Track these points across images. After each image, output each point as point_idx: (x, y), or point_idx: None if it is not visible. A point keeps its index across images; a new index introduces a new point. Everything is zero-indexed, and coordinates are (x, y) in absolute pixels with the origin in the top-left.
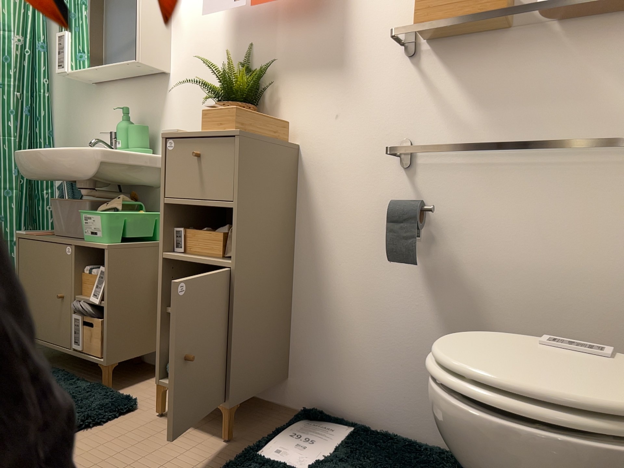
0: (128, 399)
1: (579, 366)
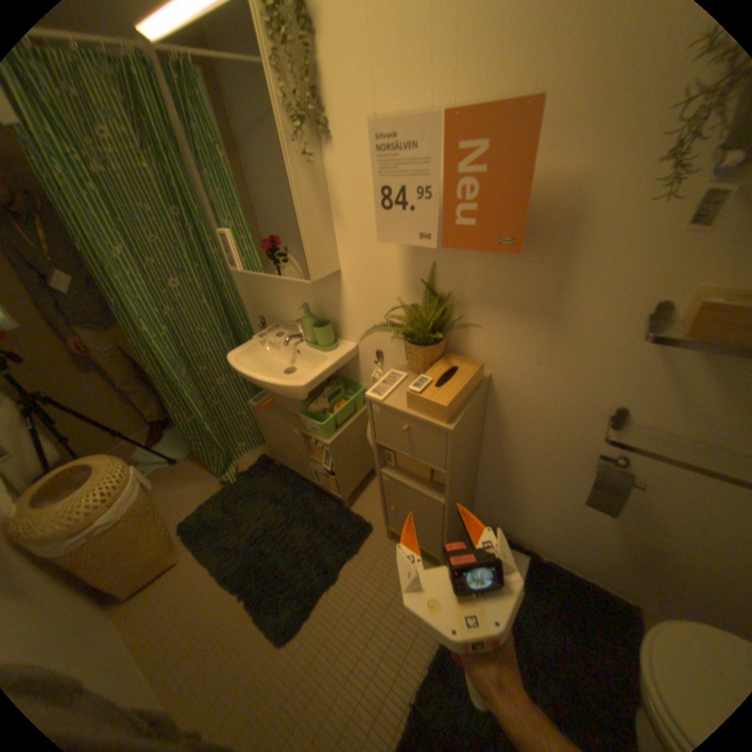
0: (367, 527)
1: None
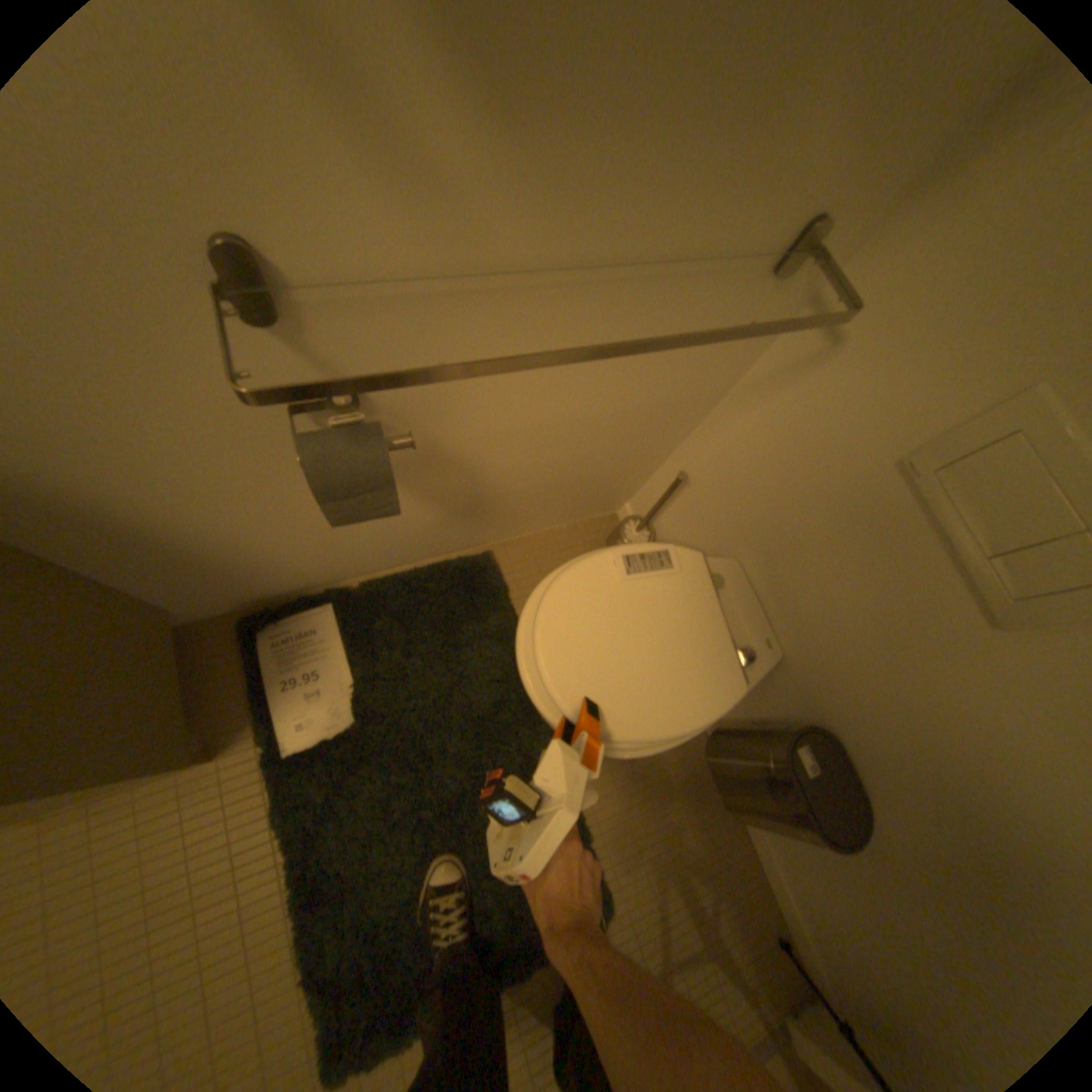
0: None
1: (669, 627)
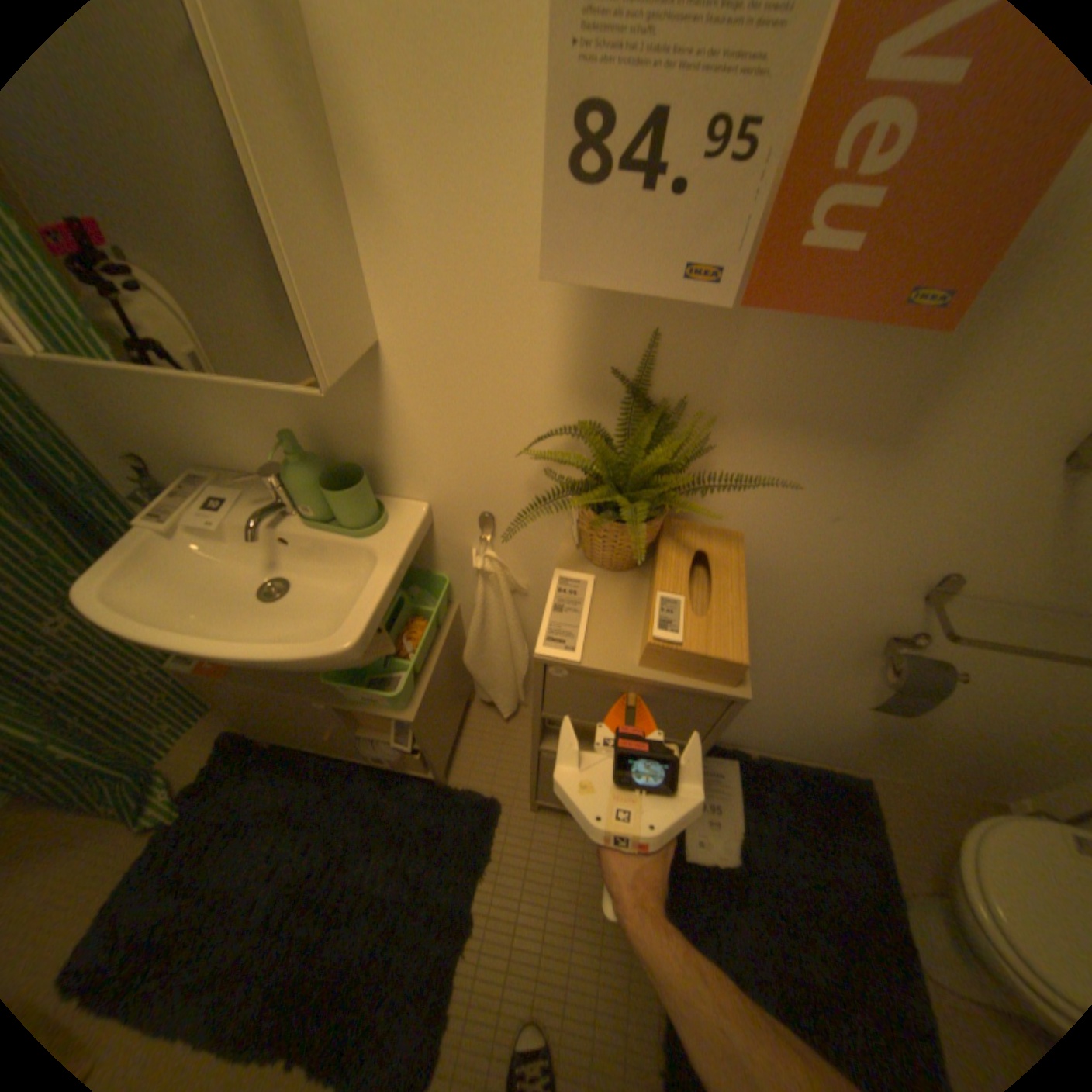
0: (492, 807)
1: None
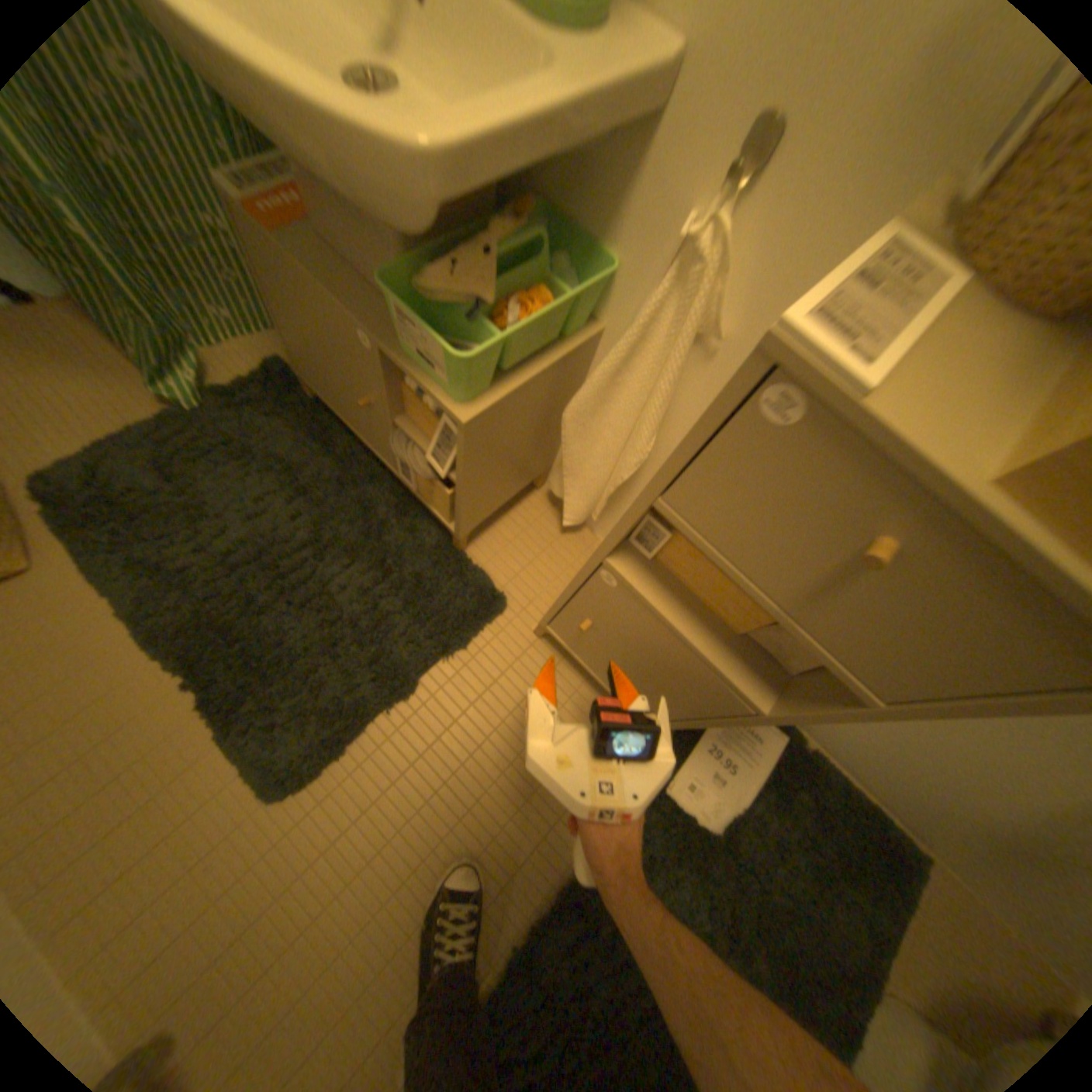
0: (499, 600)
1: None
